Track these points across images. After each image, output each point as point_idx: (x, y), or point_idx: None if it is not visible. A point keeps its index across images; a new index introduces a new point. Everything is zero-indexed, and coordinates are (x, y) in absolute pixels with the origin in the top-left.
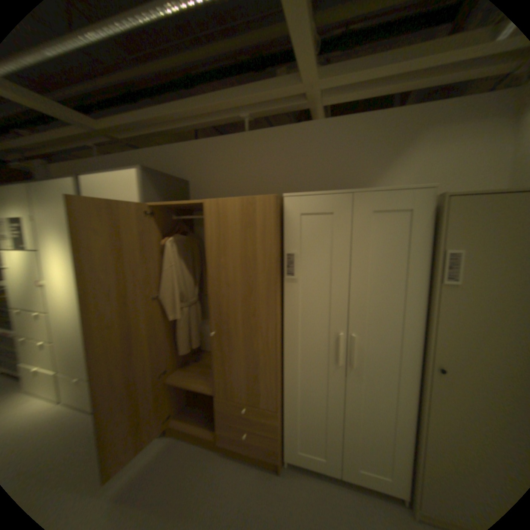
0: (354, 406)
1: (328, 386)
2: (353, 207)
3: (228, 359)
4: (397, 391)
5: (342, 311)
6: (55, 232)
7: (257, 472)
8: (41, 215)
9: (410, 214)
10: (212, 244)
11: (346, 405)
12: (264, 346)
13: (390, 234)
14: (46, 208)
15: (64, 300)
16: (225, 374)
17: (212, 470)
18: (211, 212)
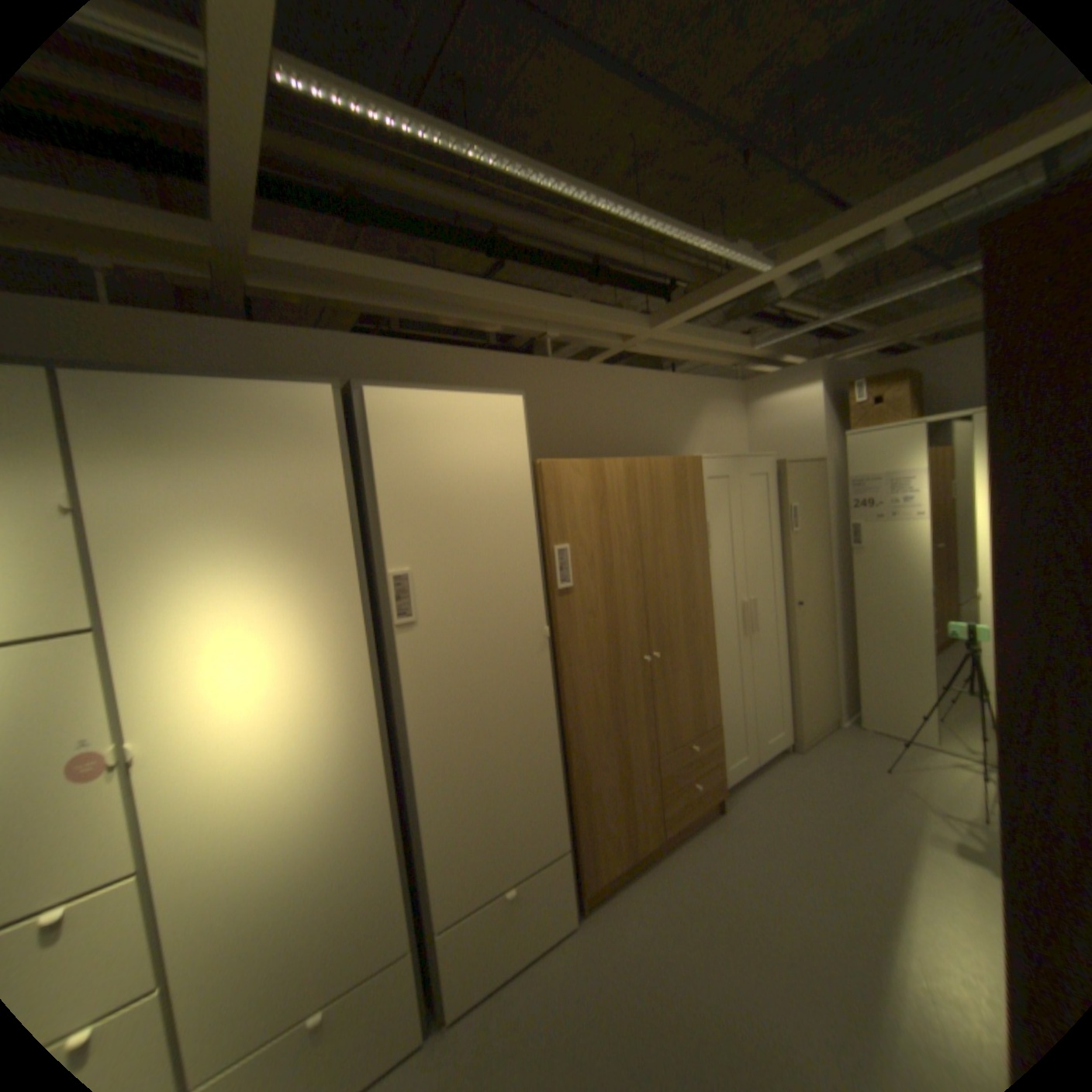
0: (758, 676)
1: (741, 666)
2: (740, 471)
3: (673, 684)
4: (777, 641)
5: (743, 578)
6: (253, 540)
7: (711, 829)
8: (177, 488)
9: (766, 478)
10: (647, 521)
11: (754, 678)
12: (706, 643)
13: (759, 496)
14: (212, 467)
15: (286, 754)
16: (671, 709)
17: (685, 870)
18: (644, 477)
